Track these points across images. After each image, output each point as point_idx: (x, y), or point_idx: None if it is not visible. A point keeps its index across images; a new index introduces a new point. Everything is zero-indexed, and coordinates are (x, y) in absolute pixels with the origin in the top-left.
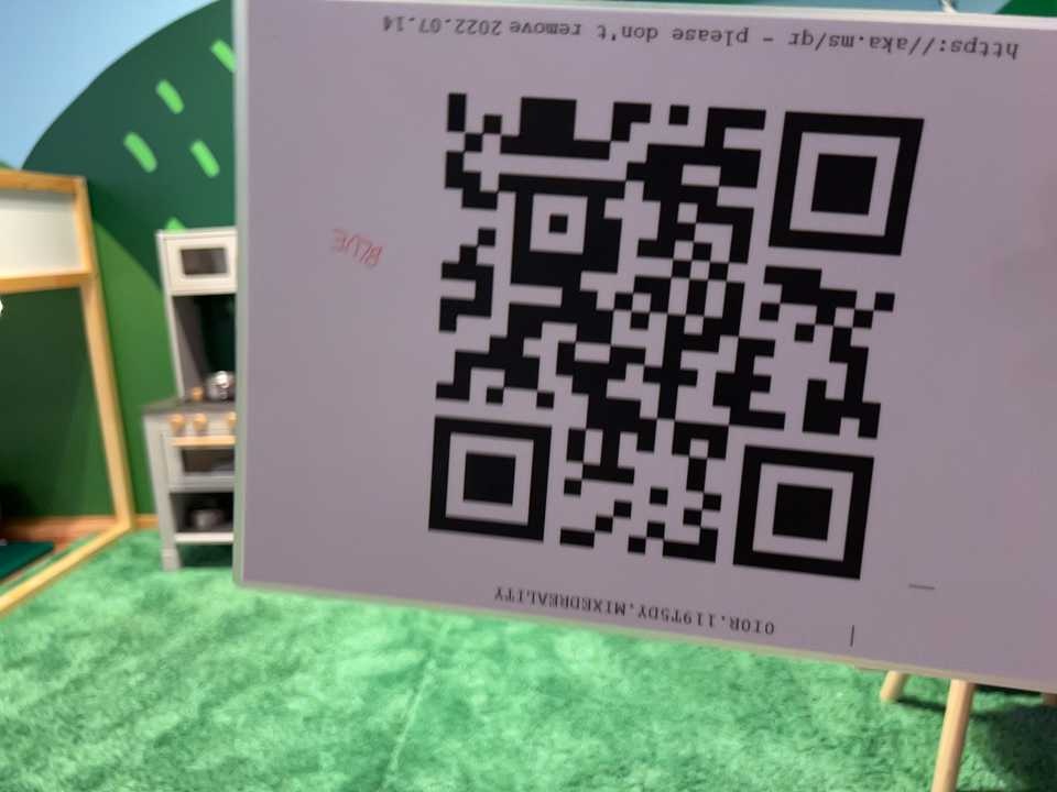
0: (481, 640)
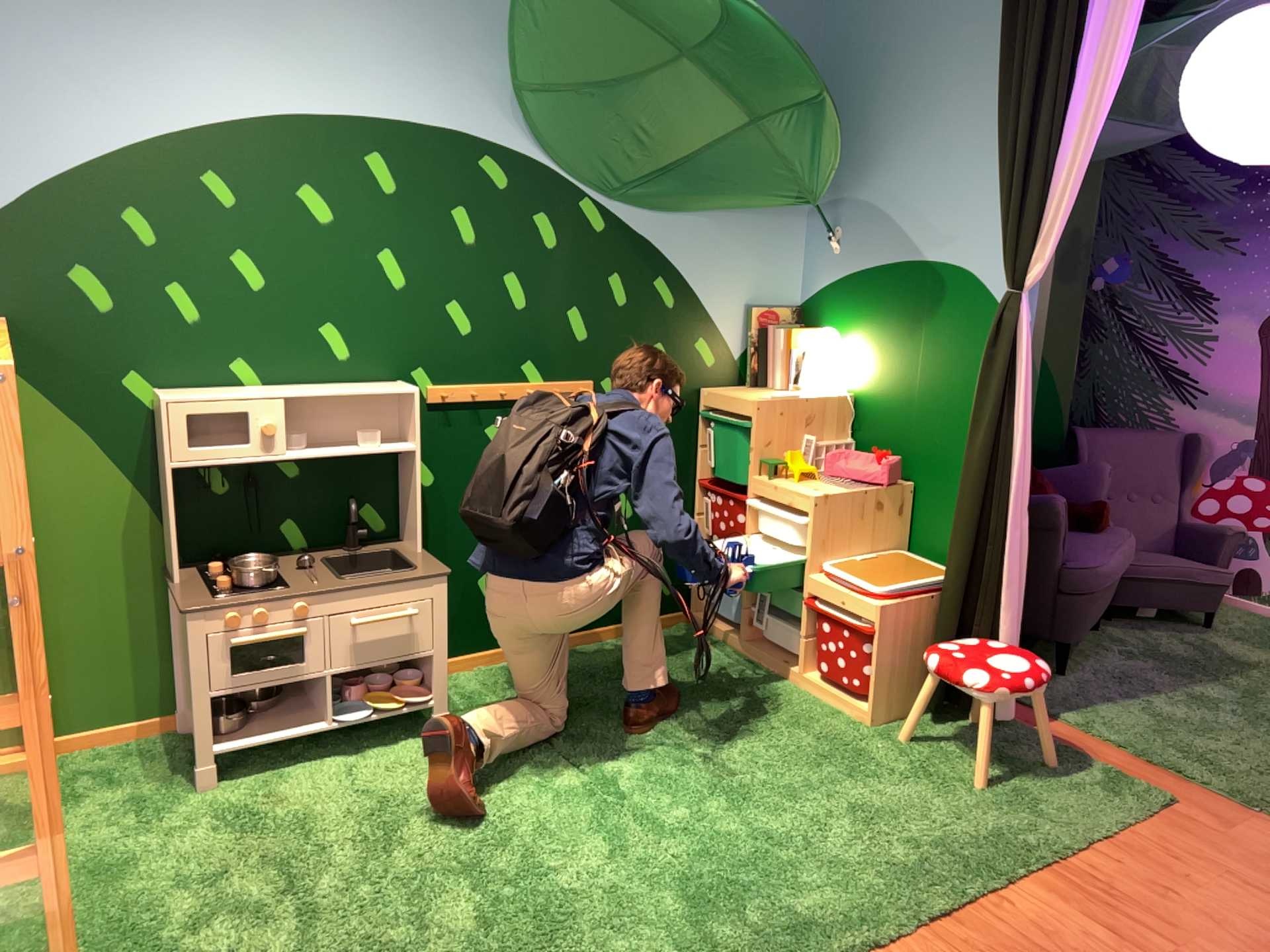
0: (622, 761)
